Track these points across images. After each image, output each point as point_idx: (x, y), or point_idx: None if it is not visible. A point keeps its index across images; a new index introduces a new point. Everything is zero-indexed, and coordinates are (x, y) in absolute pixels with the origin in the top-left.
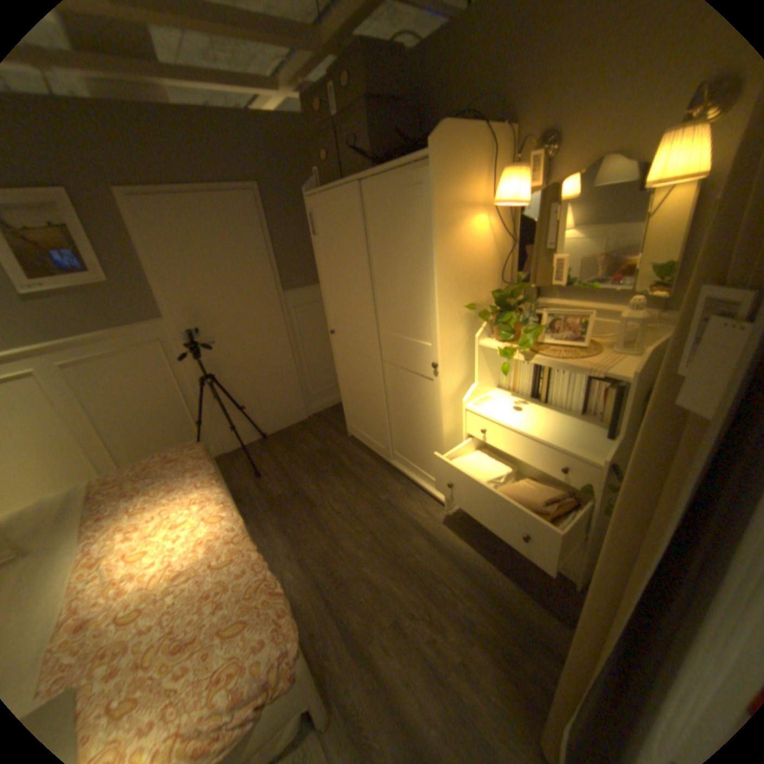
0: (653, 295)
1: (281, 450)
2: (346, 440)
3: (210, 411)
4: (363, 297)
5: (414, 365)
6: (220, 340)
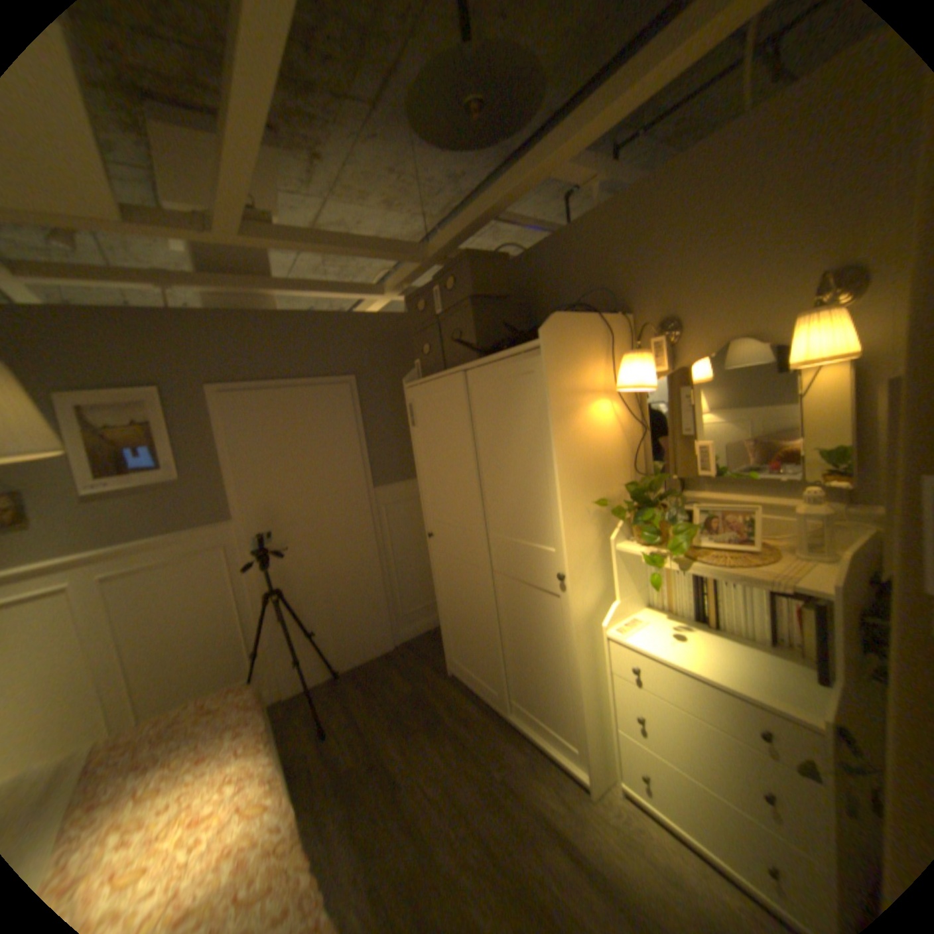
0: (832, 486)
1: (357, 696)
2: (445, 681)
3: (271, 638)
4: (470, 493)
5: (535, 577)
6: (295, 544)
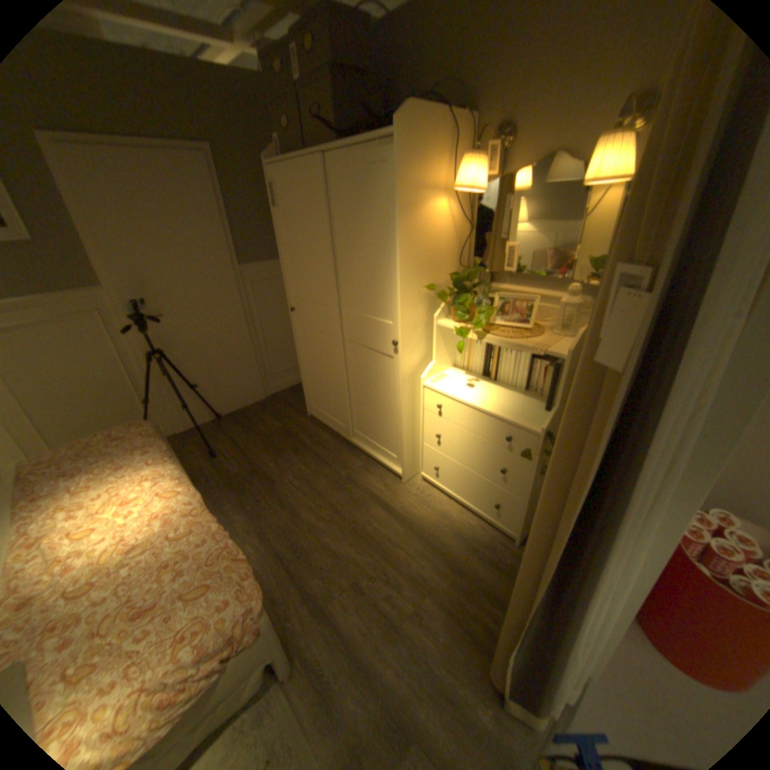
0: (587, 283)
1: (238, 431)
2: (306, 419)
3: (159, 389)
4: (326, 274)
5: (376, 344)
6: (170, 313)
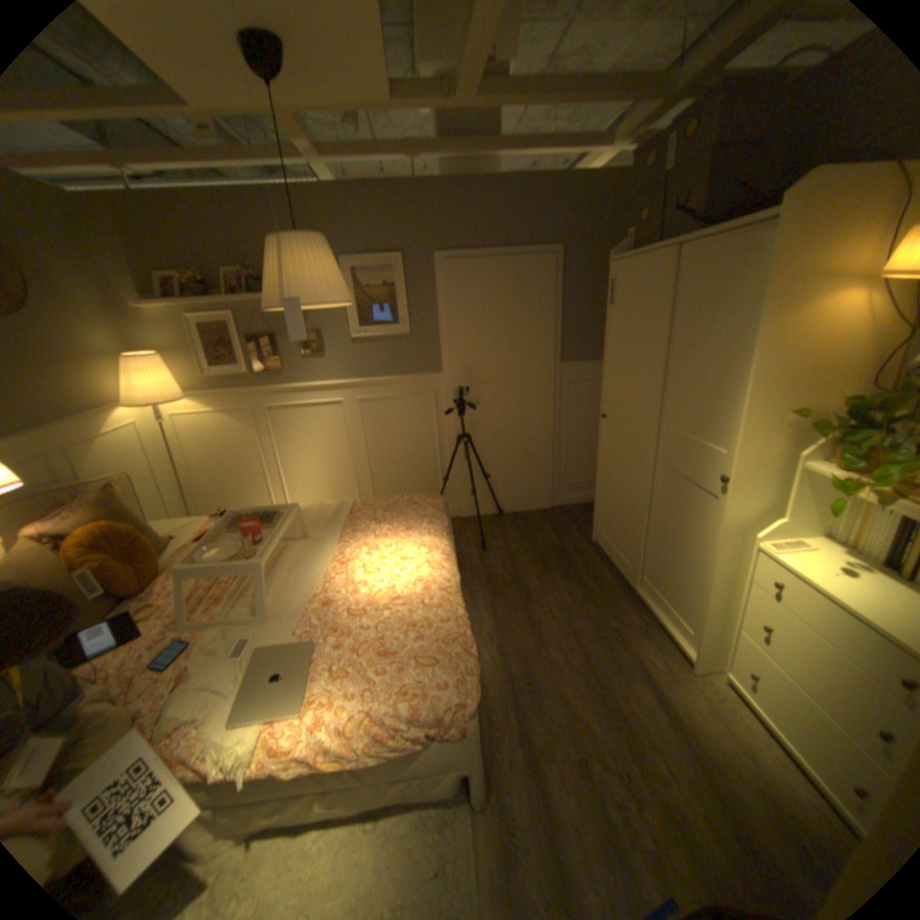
0: None
1: (515, 533)
2: (589, 545)
3: (459, 471)
4: (652, 380)
5: (699, 474)
6: (486, 403)
